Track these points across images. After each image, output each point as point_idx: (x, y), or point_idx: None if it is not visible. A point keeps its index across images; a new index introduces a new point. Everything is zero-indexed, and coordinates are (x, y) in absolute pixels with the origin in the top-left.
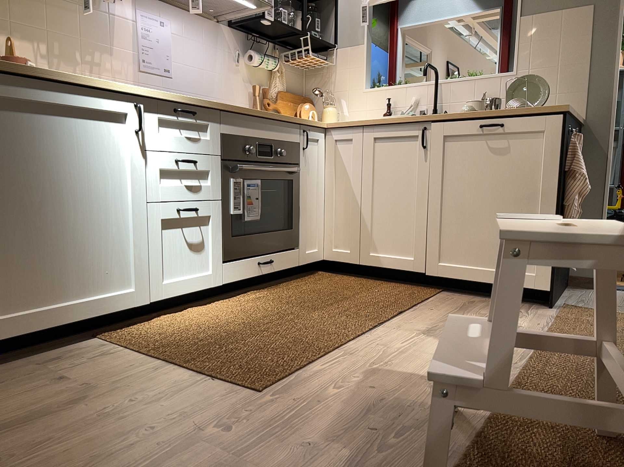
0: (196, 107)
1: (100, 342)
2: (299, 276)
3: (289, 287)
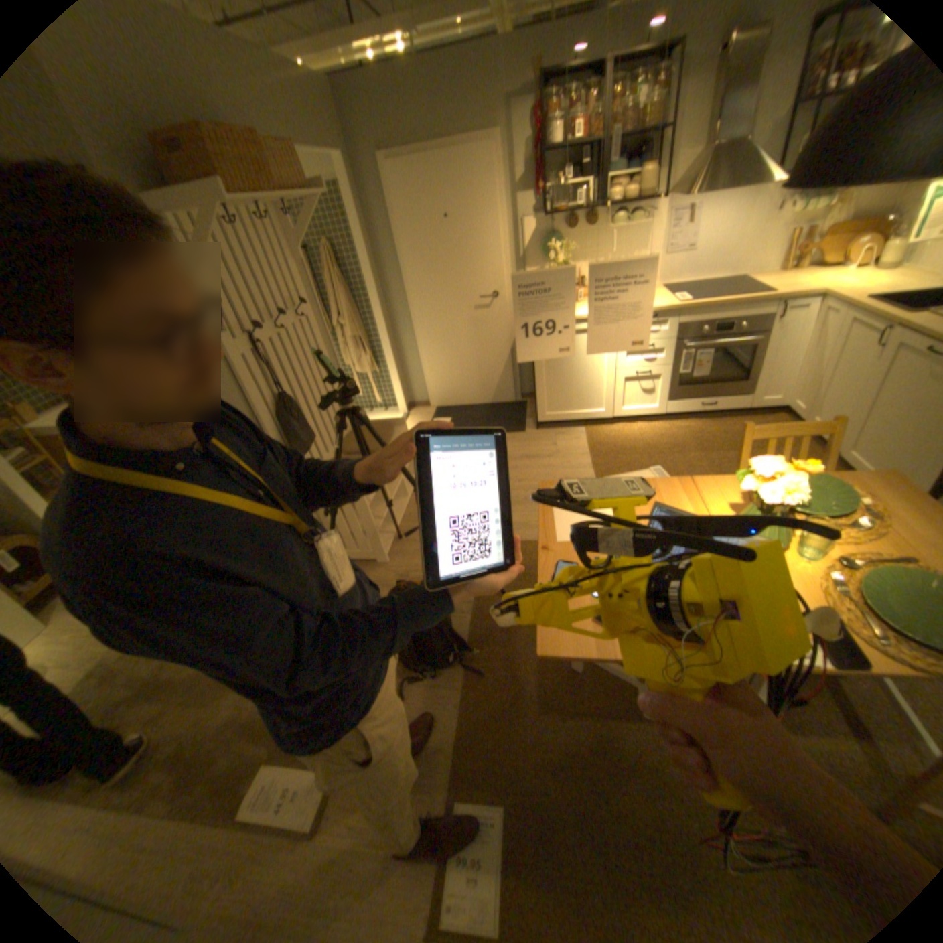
0: (659, 312)
1: (581, 432)
2: (758, 414)
3: (726, 425)
